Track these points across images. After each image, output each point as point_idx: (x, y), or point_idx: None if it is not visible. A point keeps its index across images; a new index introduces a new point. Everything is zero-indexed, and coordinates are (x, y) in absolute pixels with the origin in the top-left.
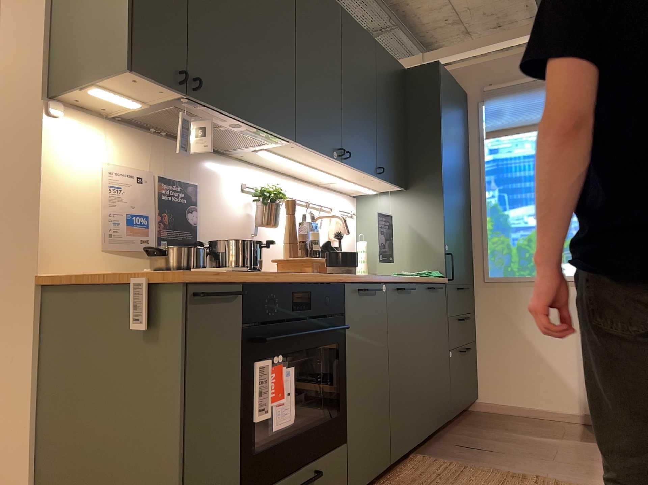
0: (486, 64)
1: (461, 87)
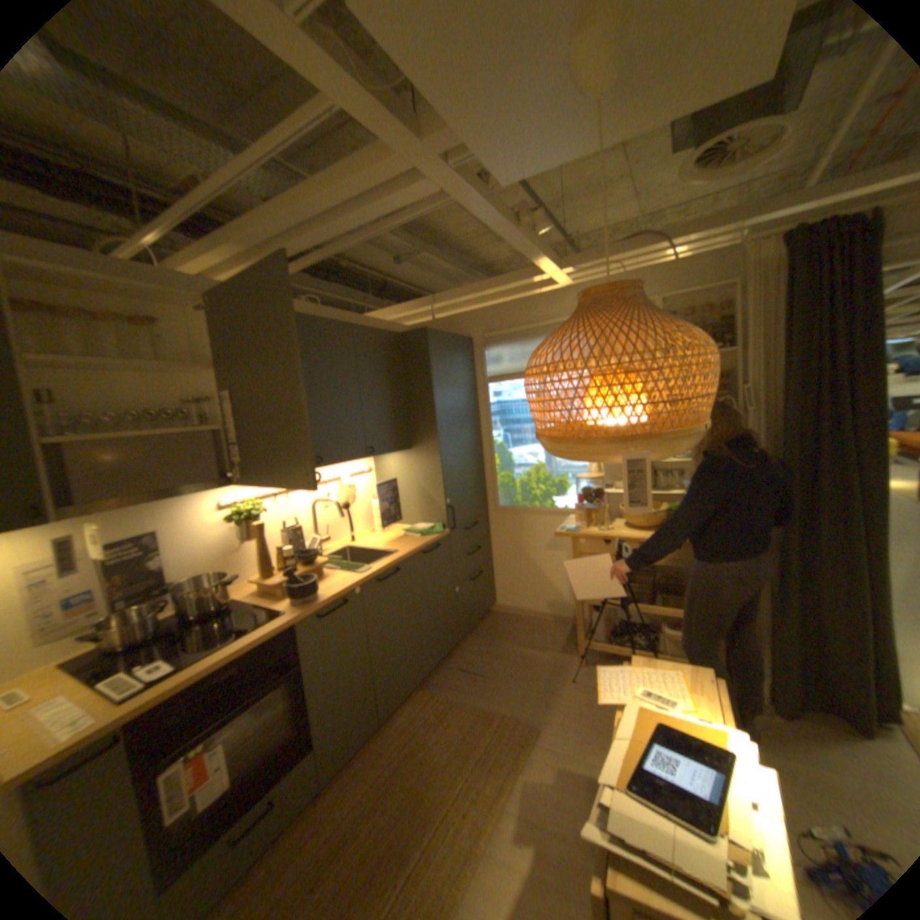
0: (485, 309)
1: (466, 331)
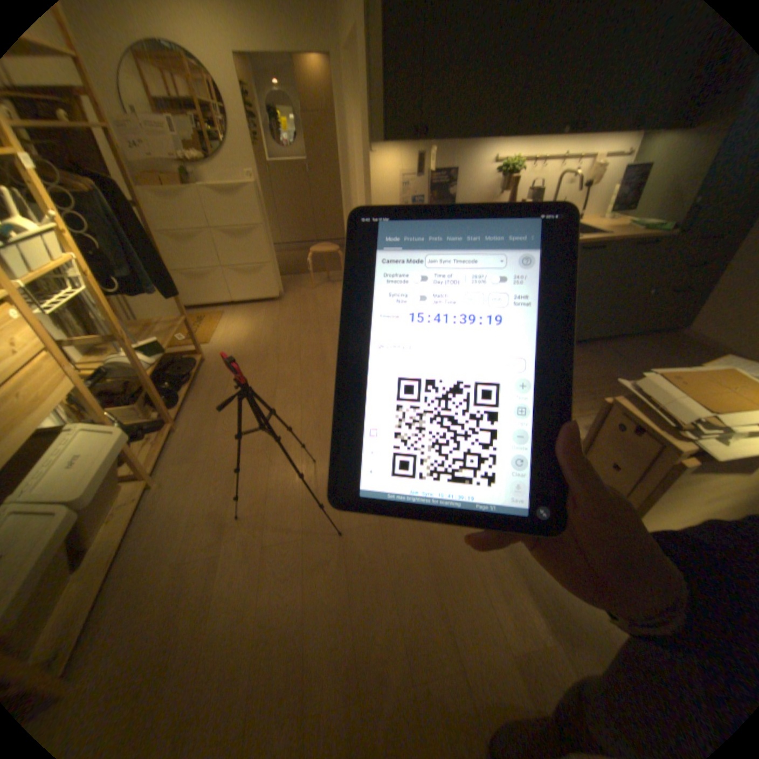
0: None
1: None
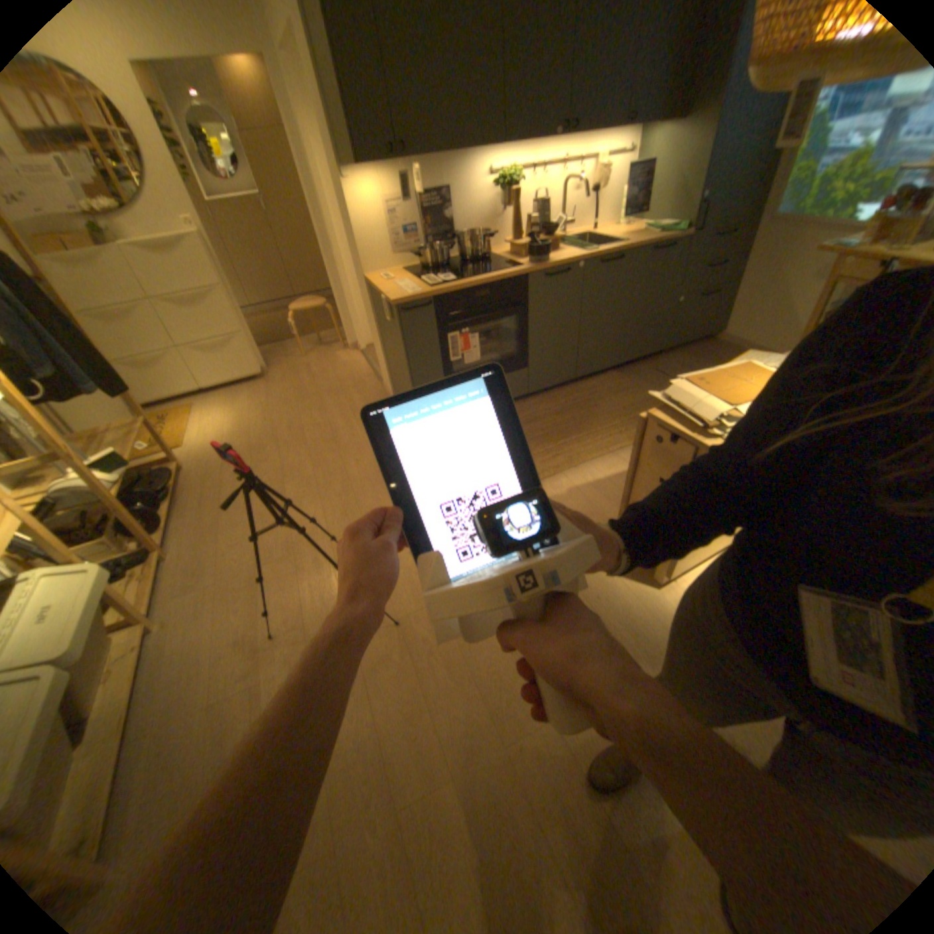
0: None
1: None
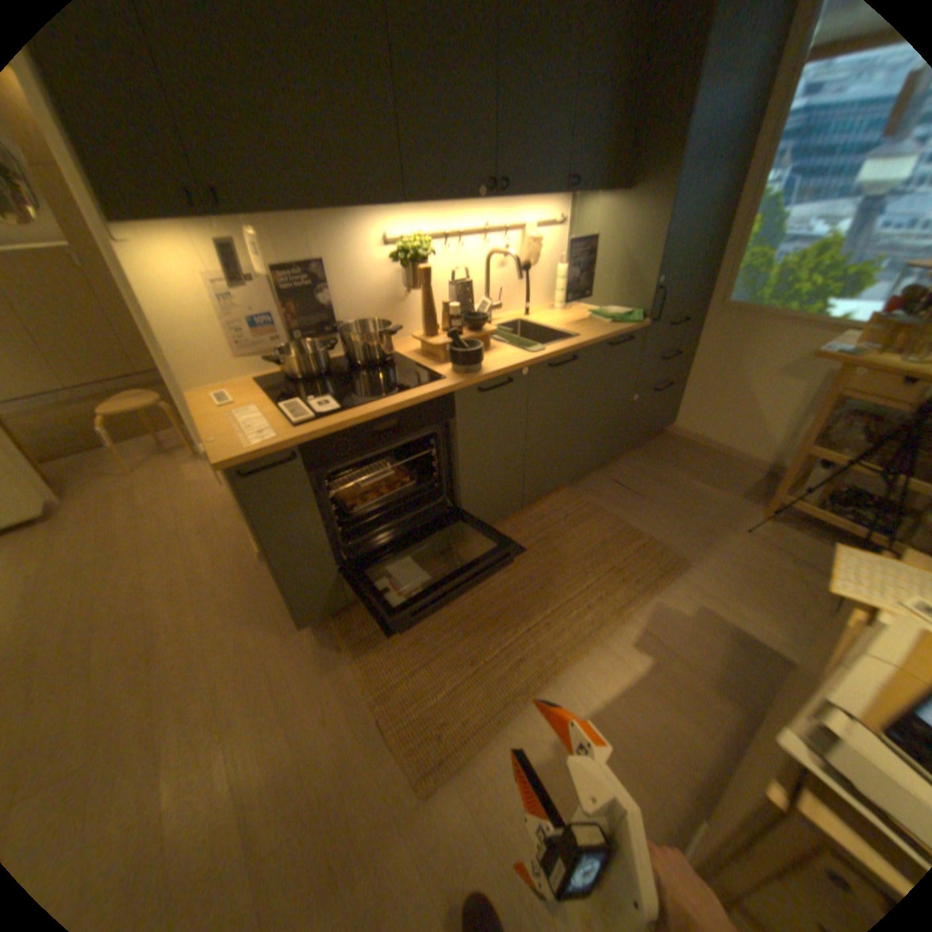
0: None
1: None
